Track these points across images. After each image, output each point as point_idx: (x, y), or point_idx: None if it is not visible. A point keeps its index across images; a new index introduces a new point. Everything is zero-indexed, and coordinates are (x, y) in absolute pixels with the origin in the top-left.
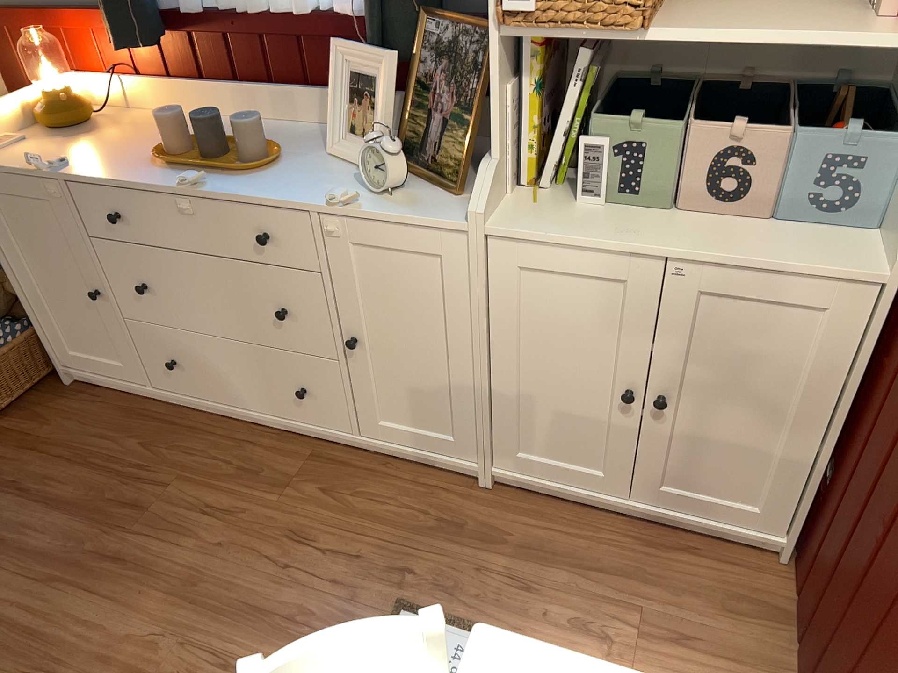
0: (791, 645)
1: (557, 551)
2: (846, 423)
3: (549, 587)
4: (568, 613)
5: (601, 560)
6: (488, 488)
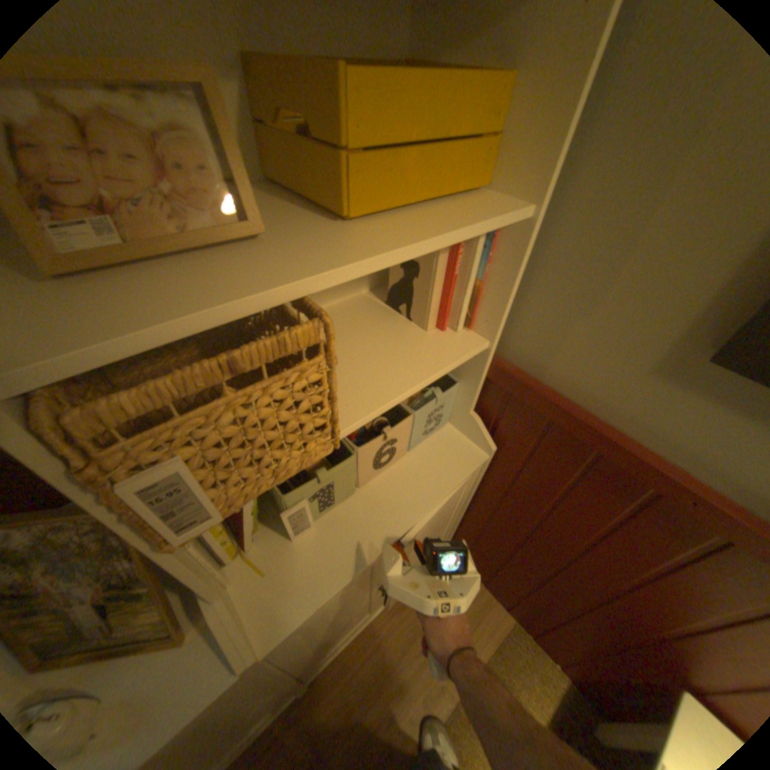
0: (486, 590)
1: (379, 677)
2: (473, 504)
3: (400, 707)
4: (422, 707)
5: (400, 652)
6: (306, 693)
